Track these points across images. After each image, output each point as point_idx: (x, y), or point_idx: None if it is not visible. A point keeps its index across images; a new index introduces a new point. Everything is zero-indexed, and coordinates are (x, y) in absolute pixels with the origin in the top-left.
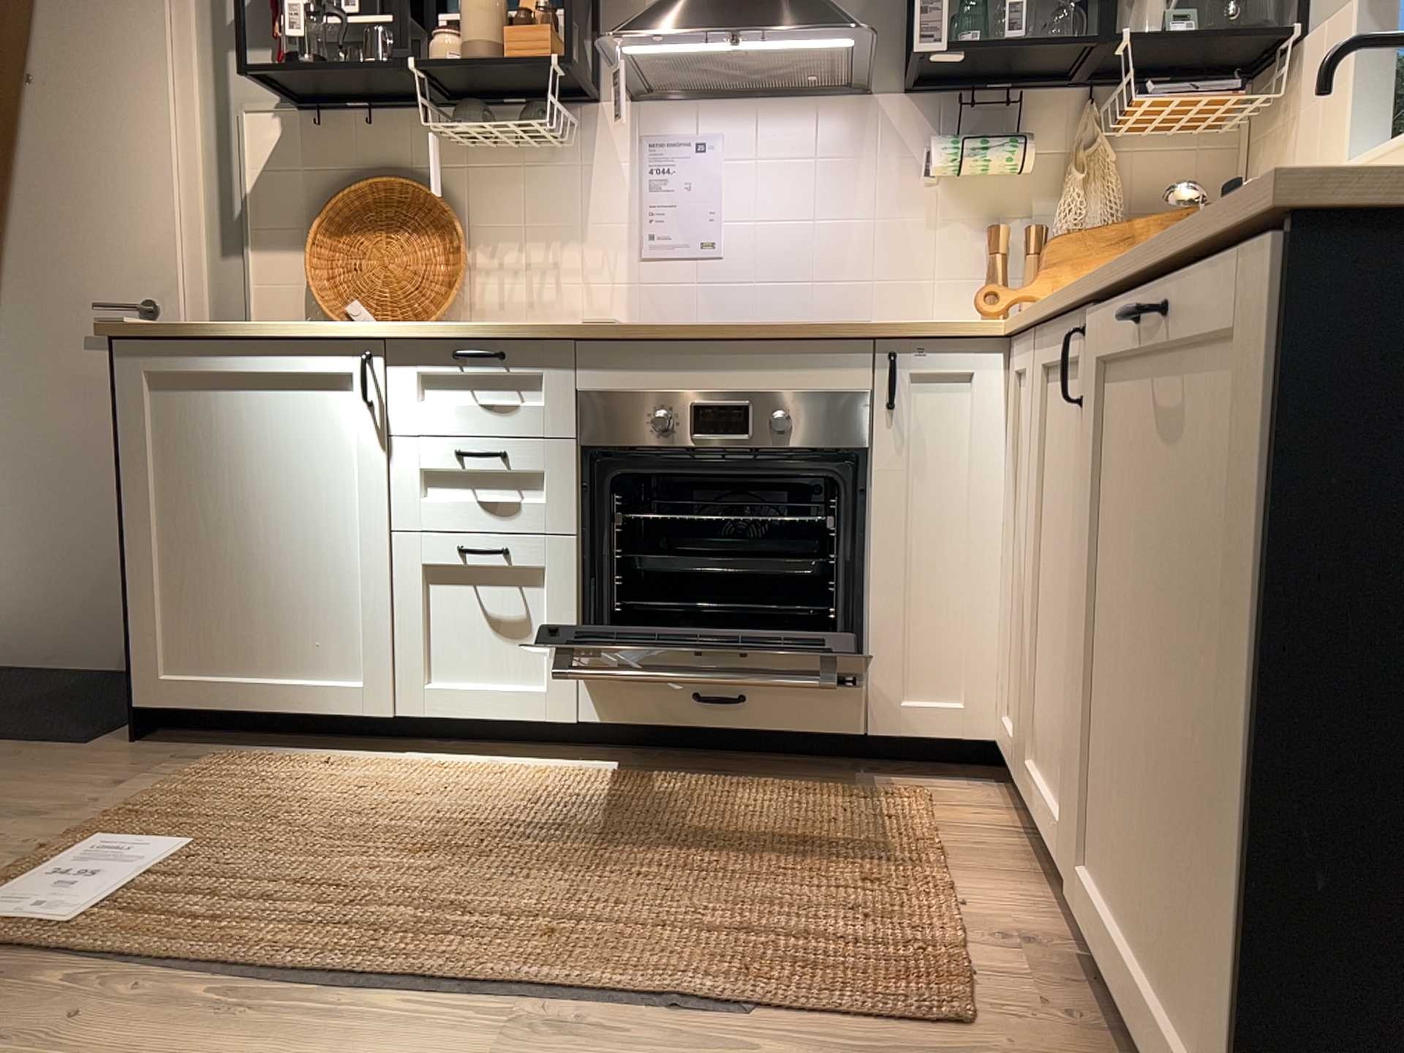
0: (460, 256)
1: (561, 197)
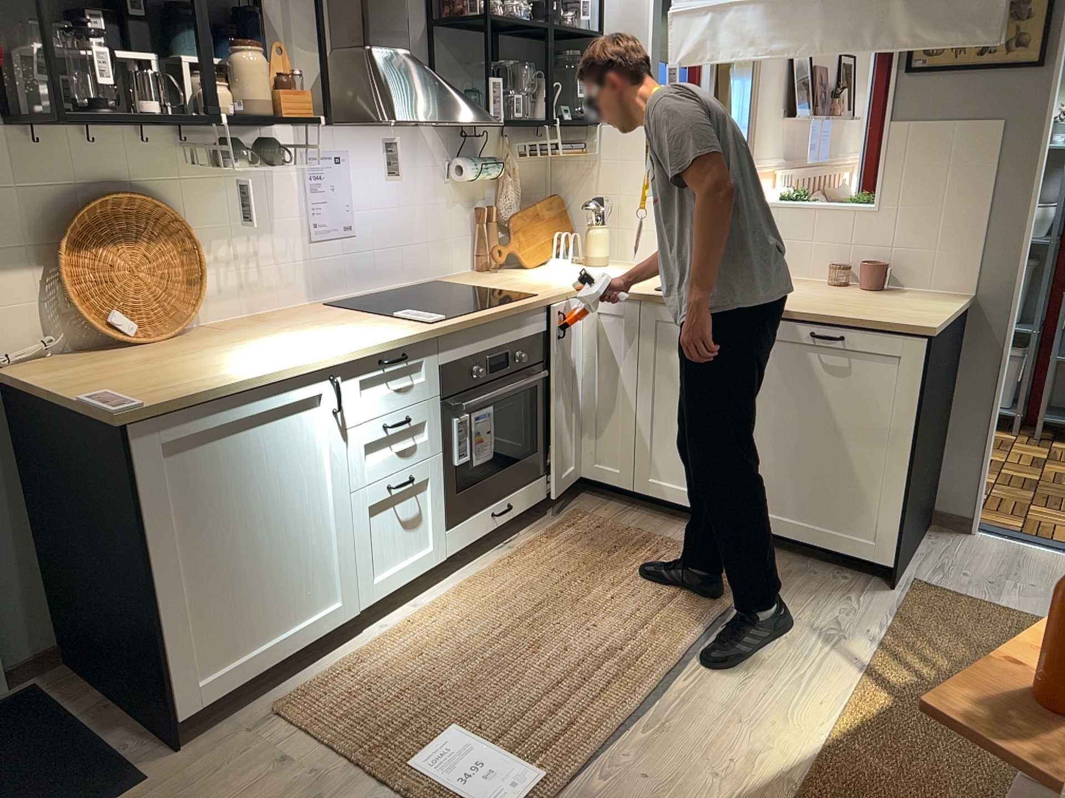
0: (204, 259)
1: (256, 202)
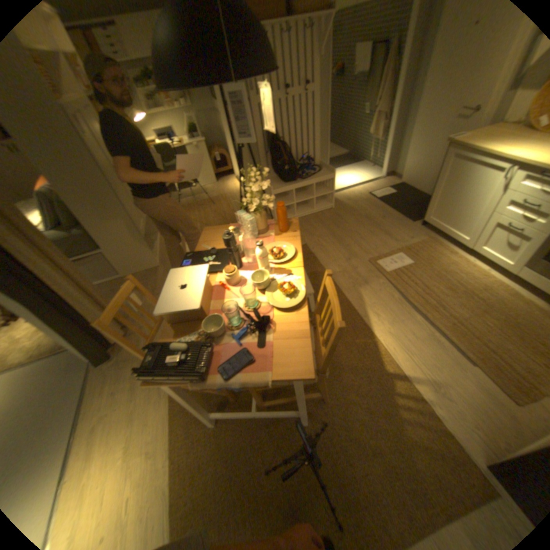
0: None
1: None
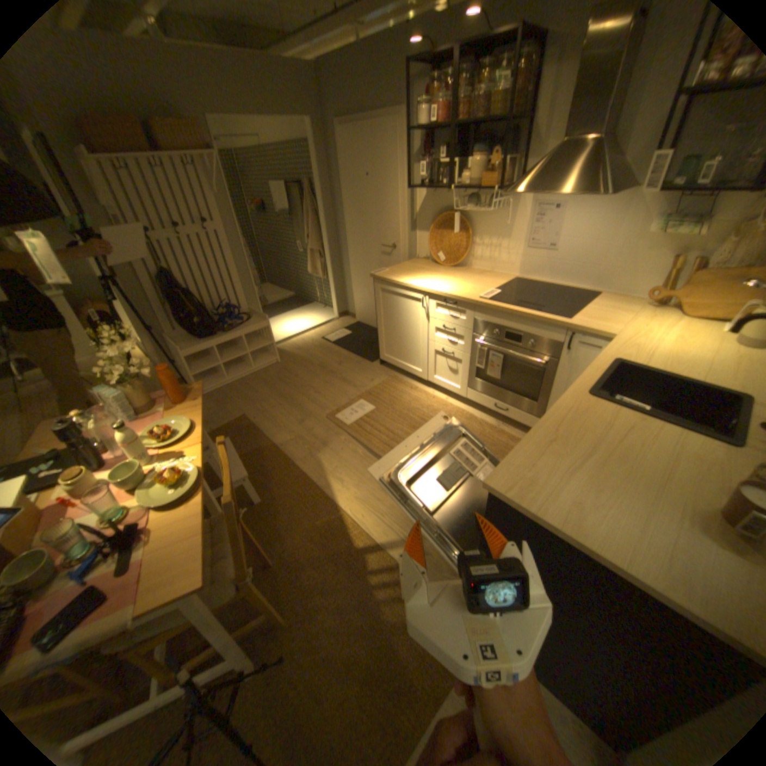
0: (468, 242)
1: (504, 222)
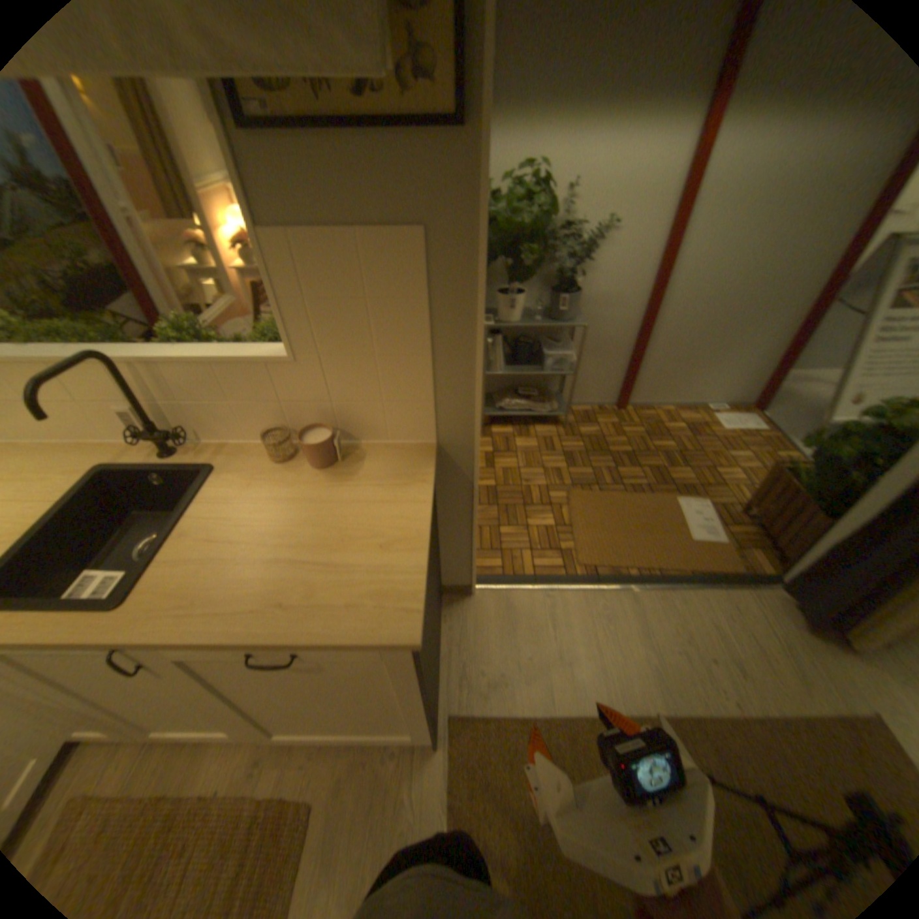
0: None
1: None
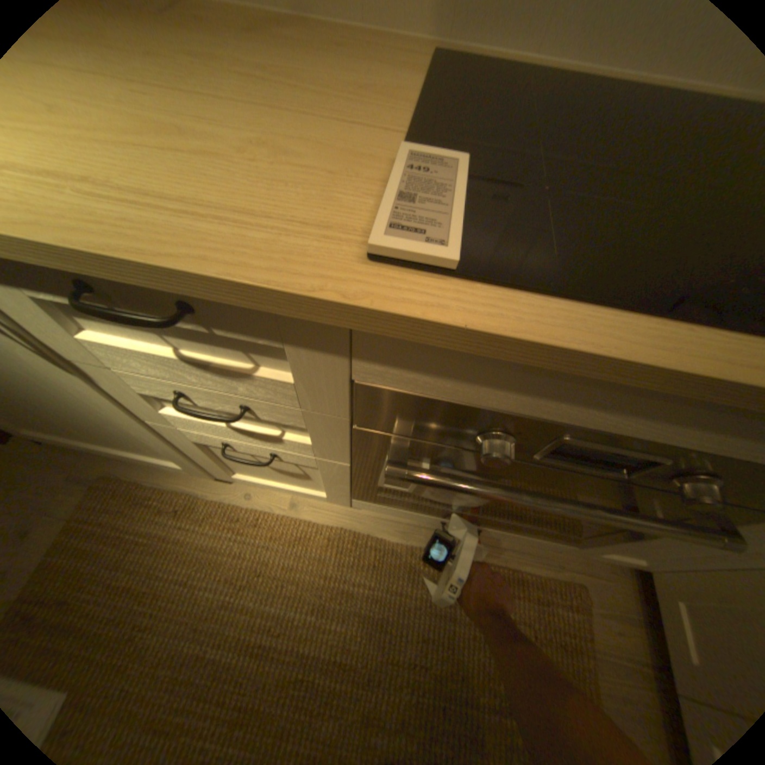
0: None
1: None
